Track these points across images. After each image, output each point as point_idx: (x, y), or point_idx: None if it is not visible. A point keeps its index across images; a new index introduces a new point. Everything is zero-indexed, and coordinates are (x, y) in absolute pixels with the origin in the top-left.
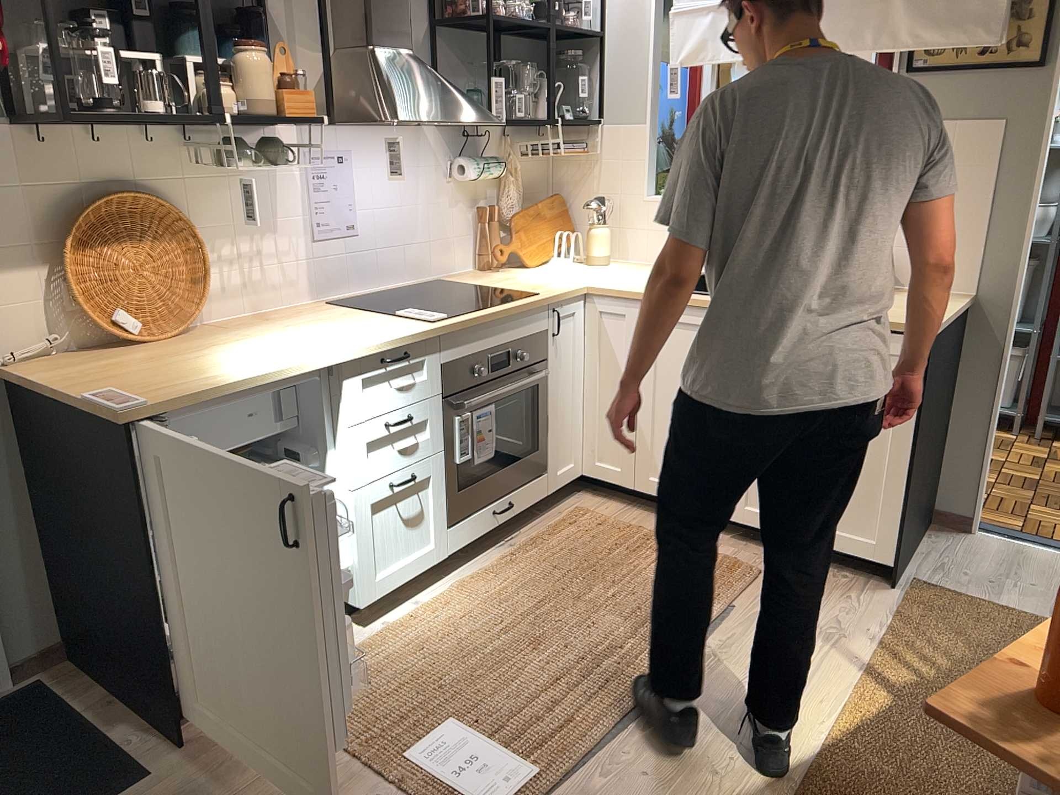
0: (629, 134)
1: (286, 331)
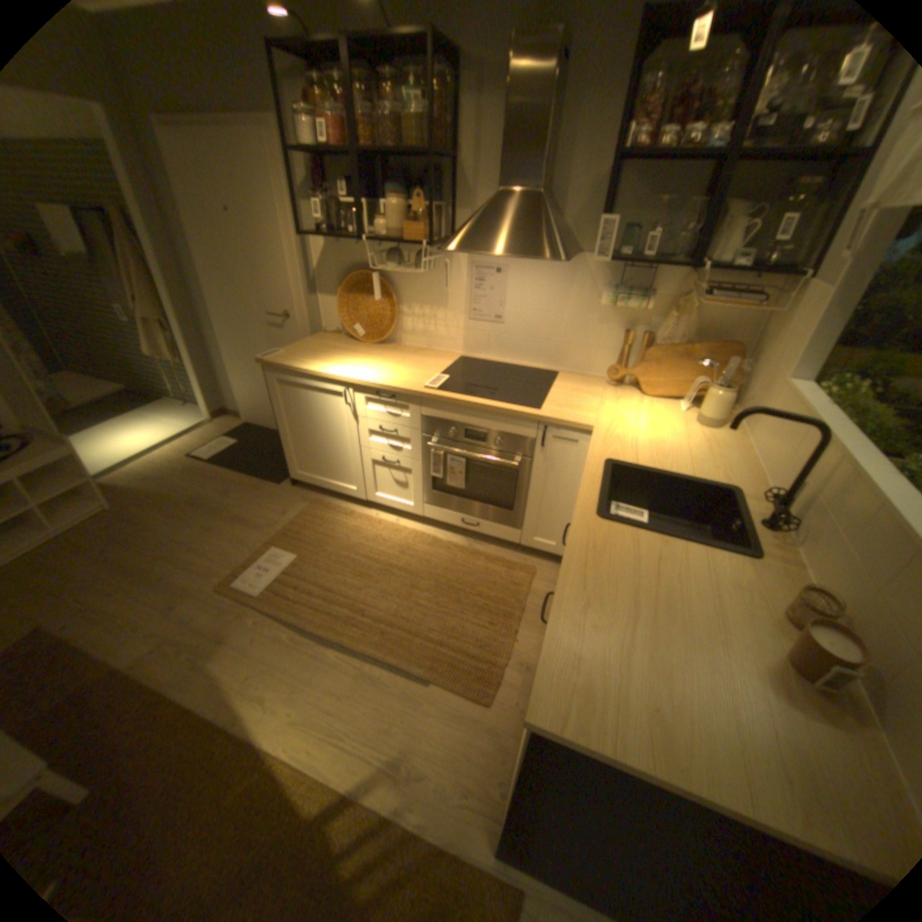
0: (820, 297)
1: (394, 360)
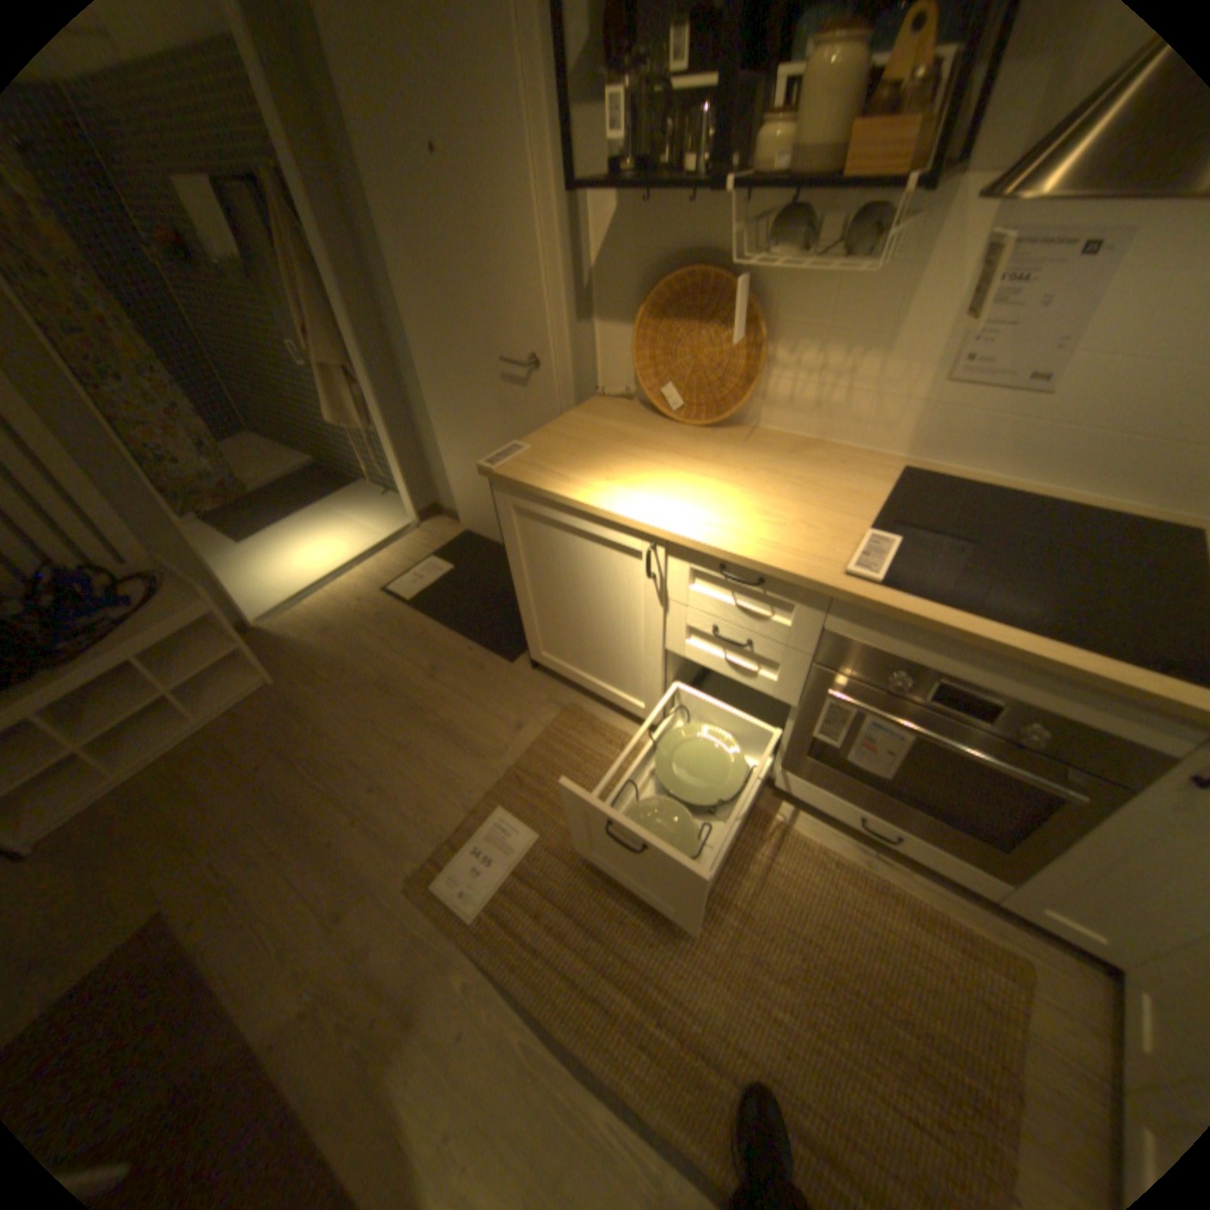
0: None
1: (751, 472)
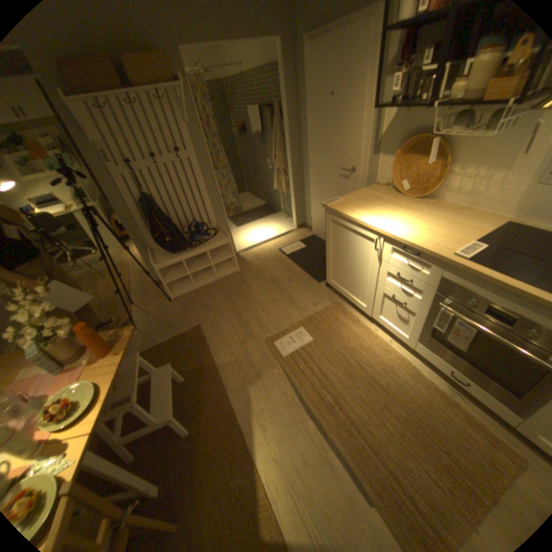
0: None
1: (430, 216)
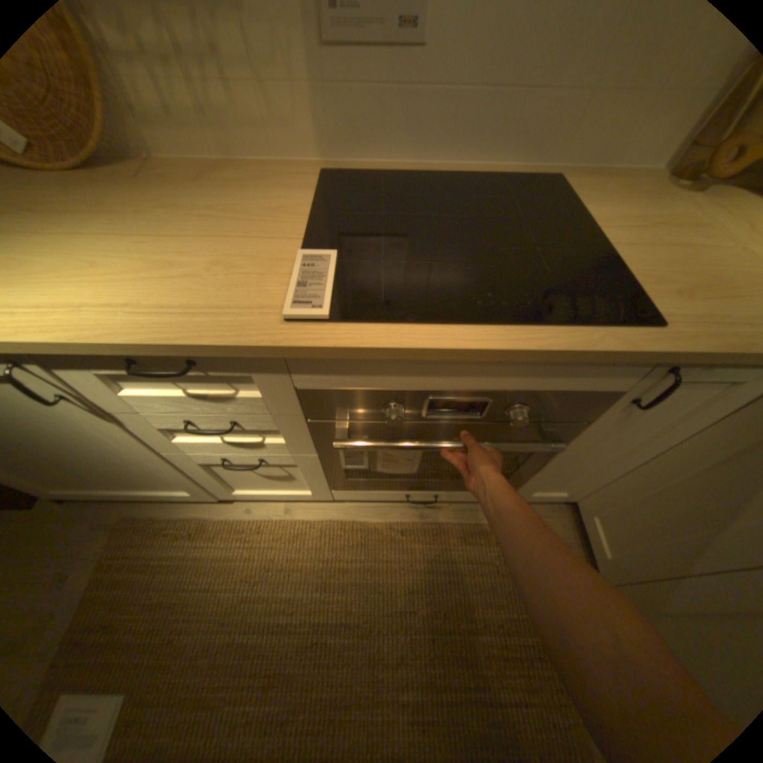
0: None
1: (144, 214)
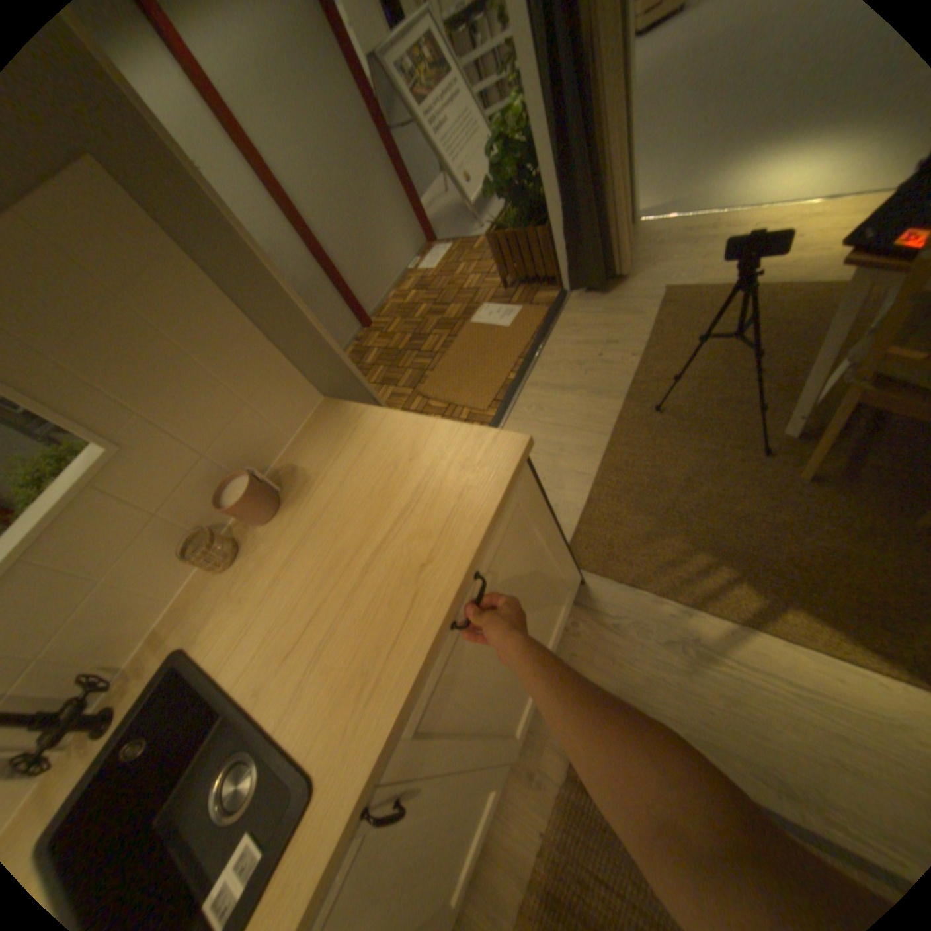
0: None
1: None
